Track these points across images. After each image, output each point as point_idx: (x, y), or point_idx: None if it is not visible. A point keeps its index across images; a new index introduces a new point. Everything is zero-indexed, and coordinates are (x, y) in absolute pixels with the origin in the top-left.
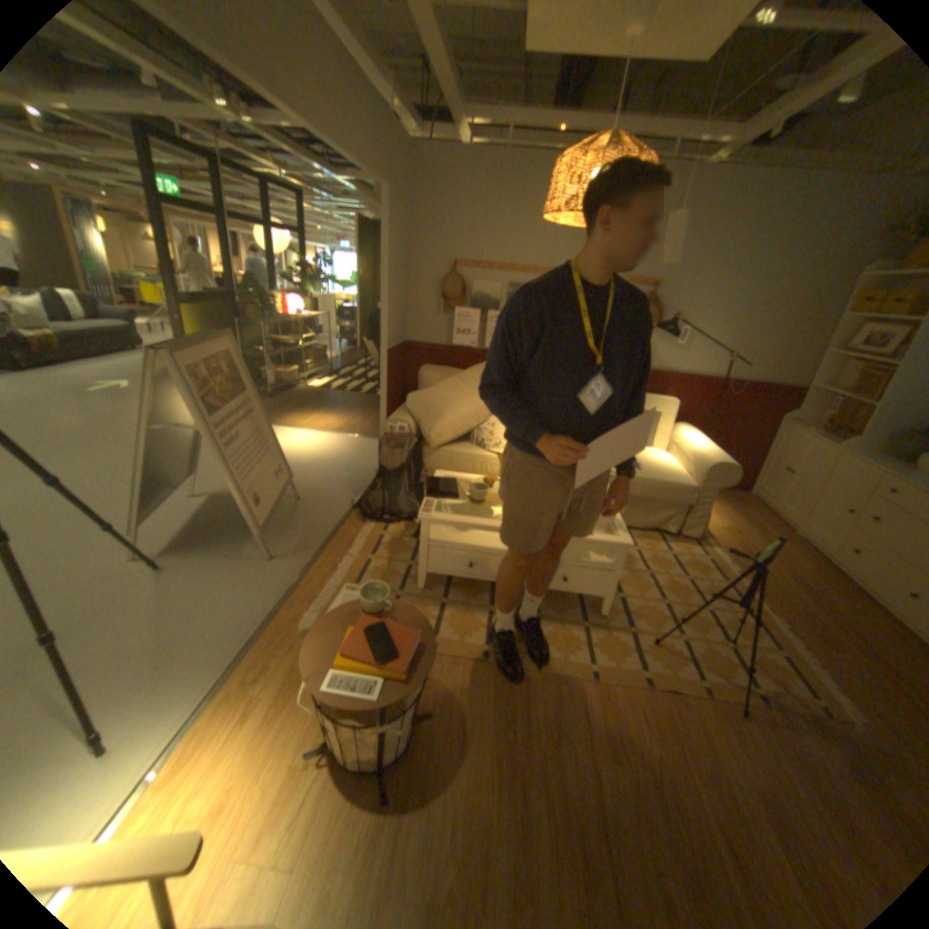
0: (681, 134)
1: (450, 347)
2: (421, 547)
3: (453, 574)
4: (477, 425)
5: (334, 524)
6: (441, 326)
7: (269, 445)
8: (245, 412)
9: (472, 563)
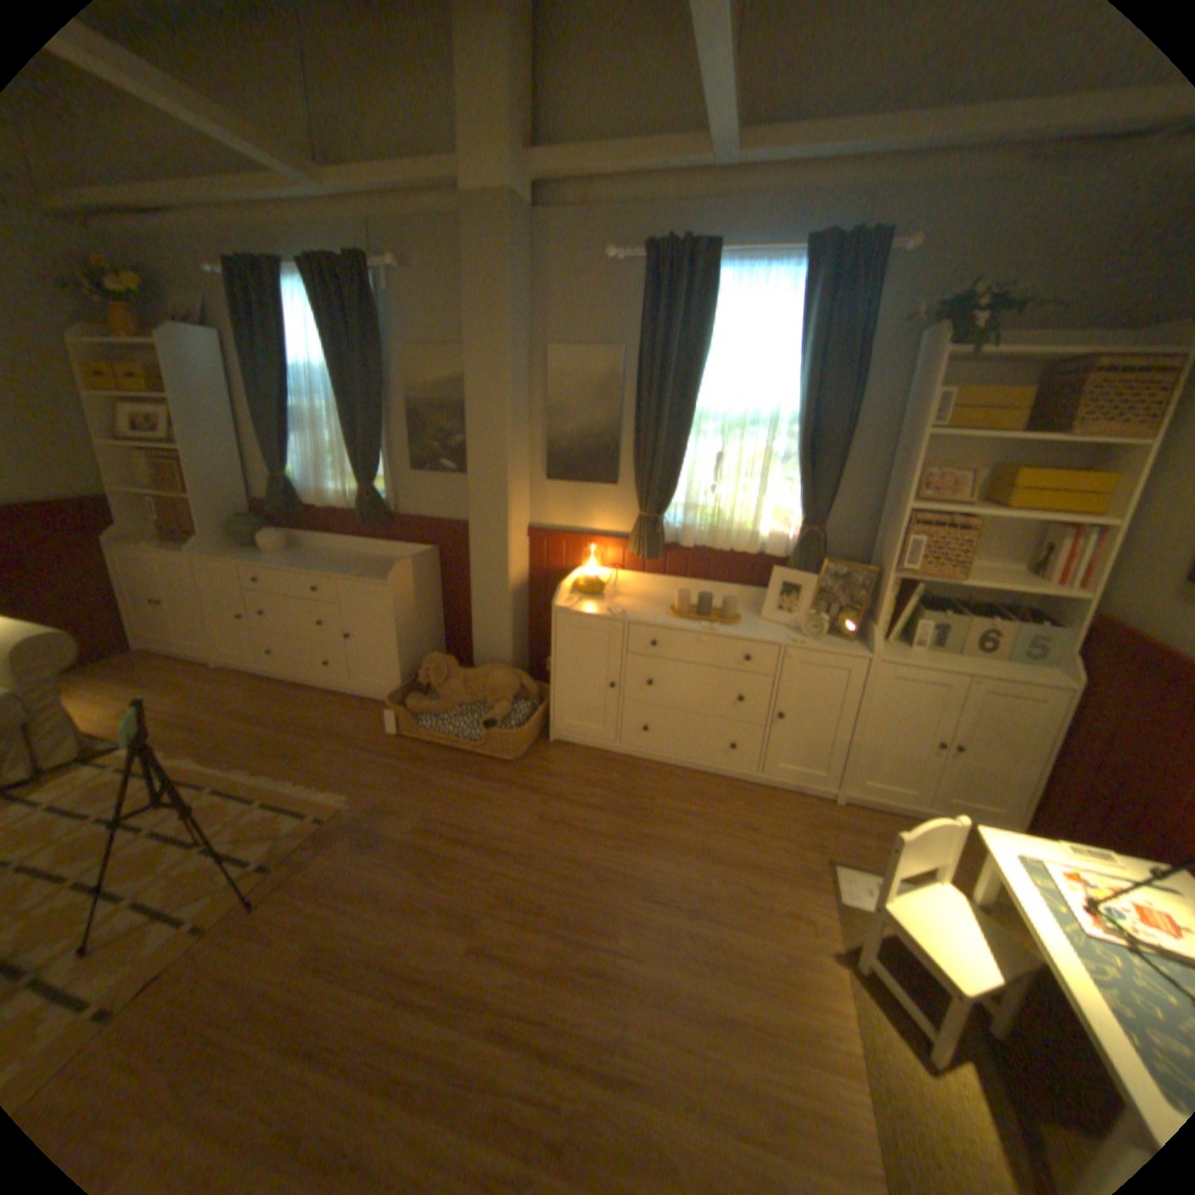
0: None
1: None
2: None
3: None
4: None
5: None
6: None
7: None
8: None
9: None
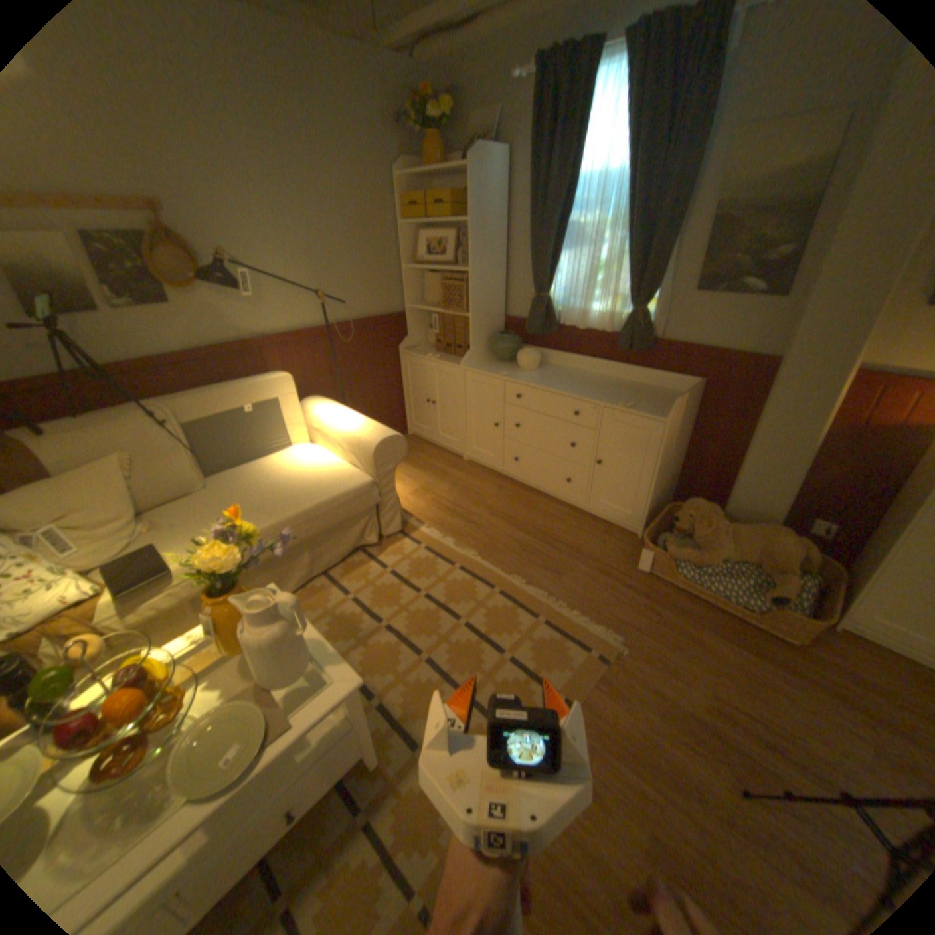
0: None
1: None
2: None
3: None
4: None
5: None
6: None
7: None
8: None
9: None
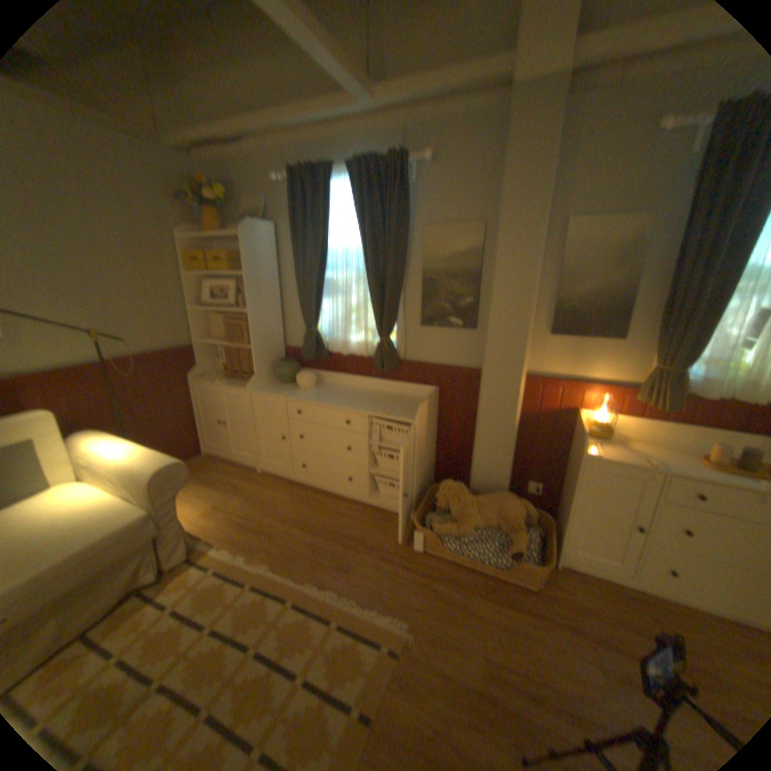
0: None
1: None
2: None
3: None
4: None
5: None
6: None
7: None
8: None
9: None
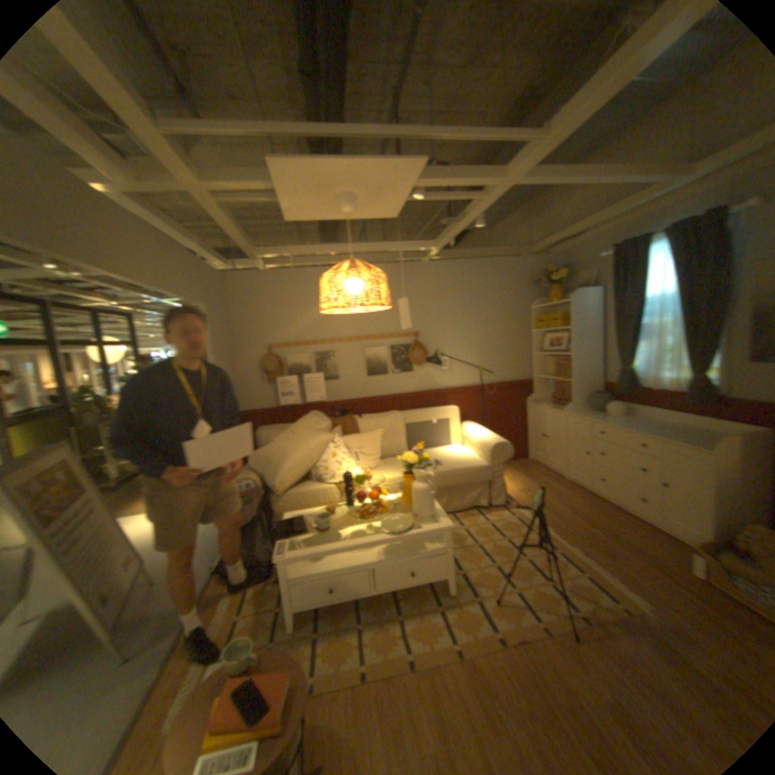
0: (401, 249)
1: (280, 408)
2: (282, 590)
3: (317, 606)
4: (314, 464)
5: (195, 598)
6: (269, 393)
7: (116, 538)
8: (87, 513)
9: (333, 588)
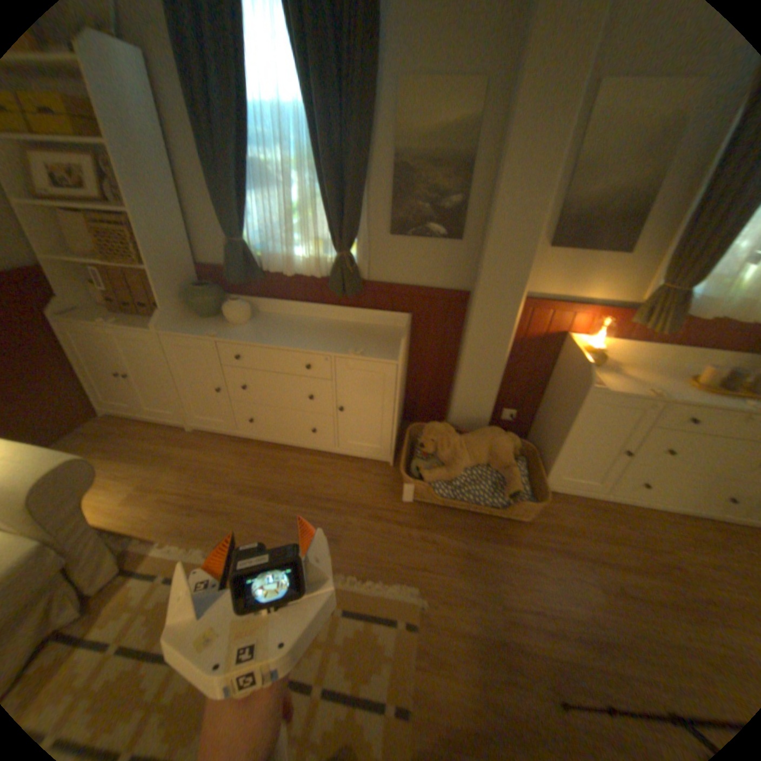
0: None
1: None
2: None
3: None
4: None
5: None
6: None
7: None
8: None
9: None
